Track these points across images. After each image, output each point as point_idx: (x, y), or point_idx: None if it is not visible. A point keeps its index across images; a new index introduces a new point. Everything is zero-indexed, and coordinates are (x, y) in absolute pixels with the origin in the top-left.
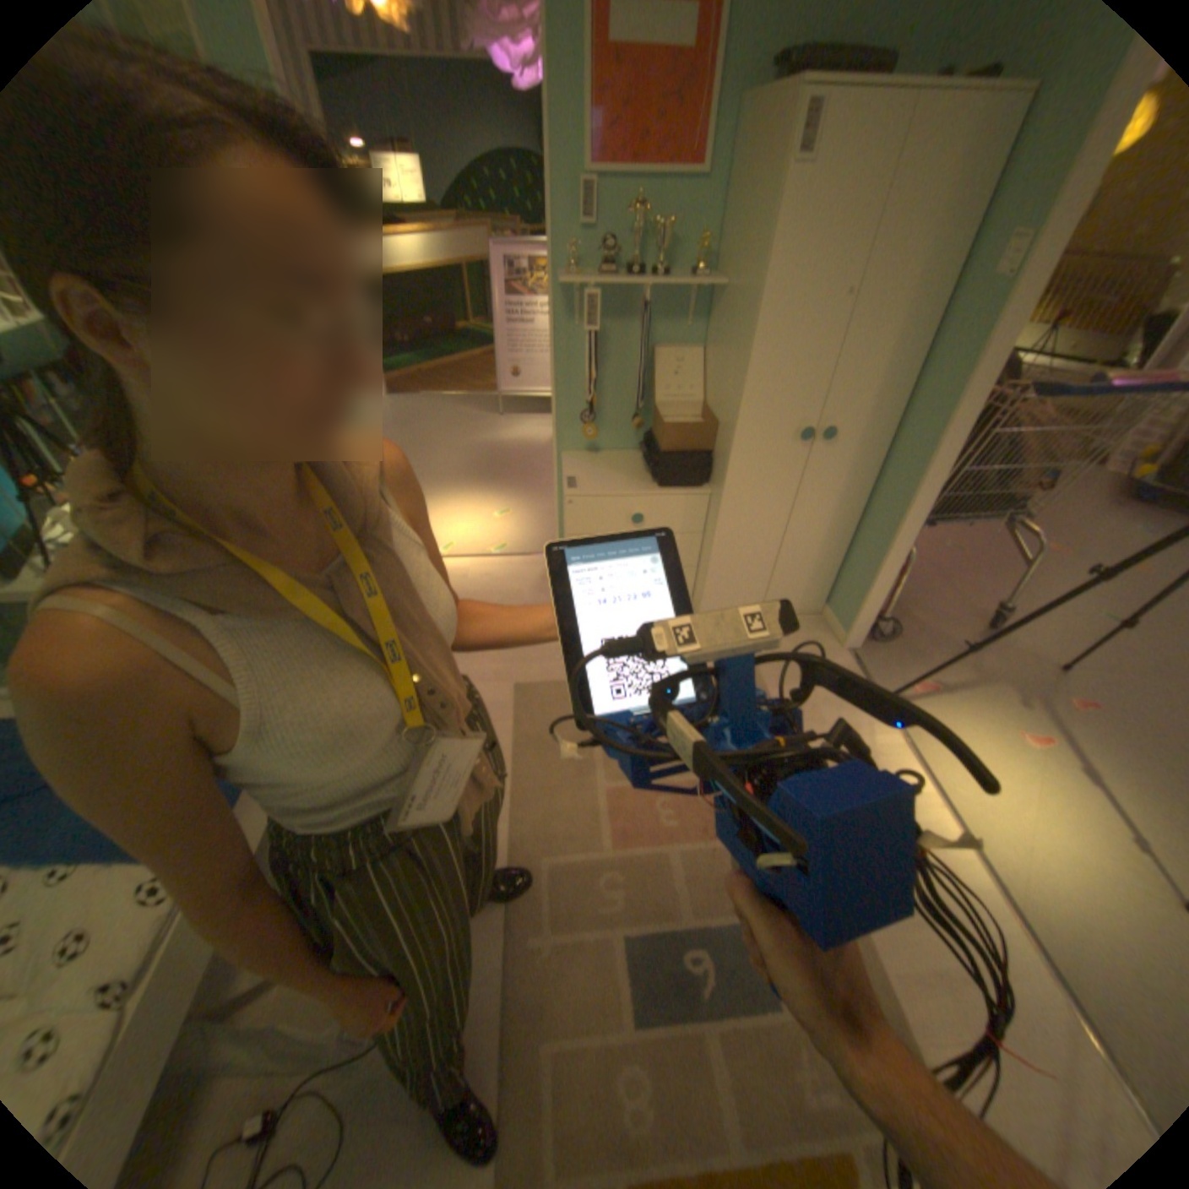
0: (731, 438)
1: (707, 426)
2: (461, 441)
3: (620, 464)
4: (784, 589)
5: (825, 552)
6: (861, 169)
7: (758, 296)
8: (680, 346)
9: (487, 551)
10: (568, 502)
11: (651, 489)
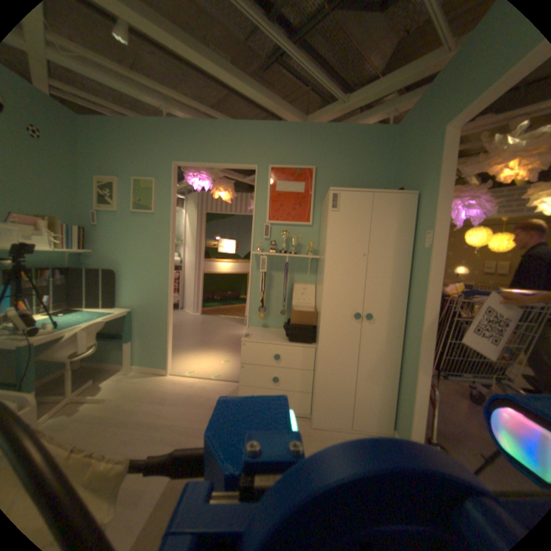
0: (320, 316)
1: (312, 313)
2: (222, 333)
3: (275, 333)
4: (365, 415)
5: (385, 391)
6: (357, 214)
7: (324, 255)
8: (304, 283)
9: (209, 377)
10: (243, 344)
11: (285, 342)
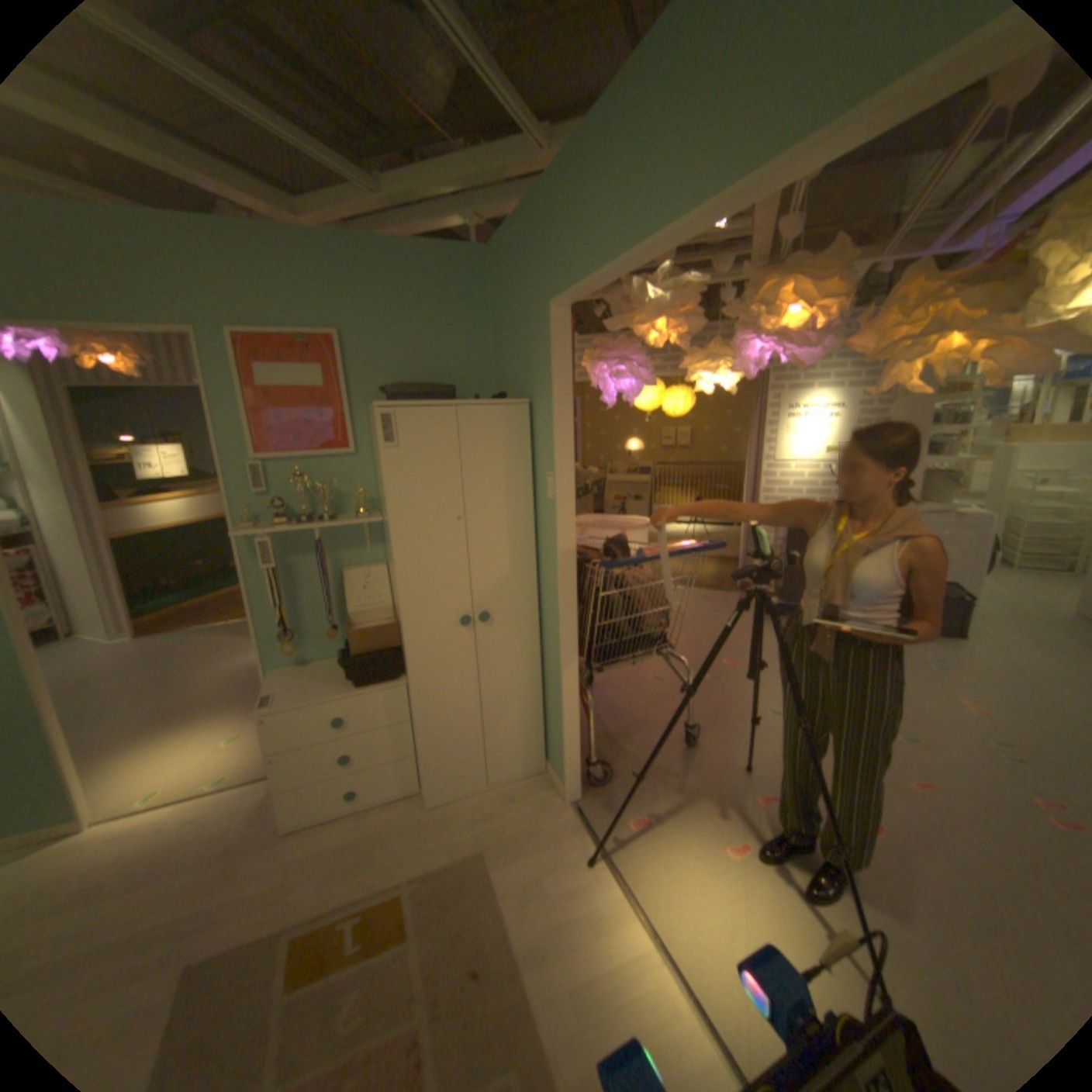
0: (402, 635)
1: (388, 627)
2: (205, 672)
3: (325, 672)
4: (502, 758)
5: (525, 714)
6: (435, 449)
7: (389, 530)
8: (364, 566)
9: (199, 791)
10: (259, 723)
11: (348, 692)
